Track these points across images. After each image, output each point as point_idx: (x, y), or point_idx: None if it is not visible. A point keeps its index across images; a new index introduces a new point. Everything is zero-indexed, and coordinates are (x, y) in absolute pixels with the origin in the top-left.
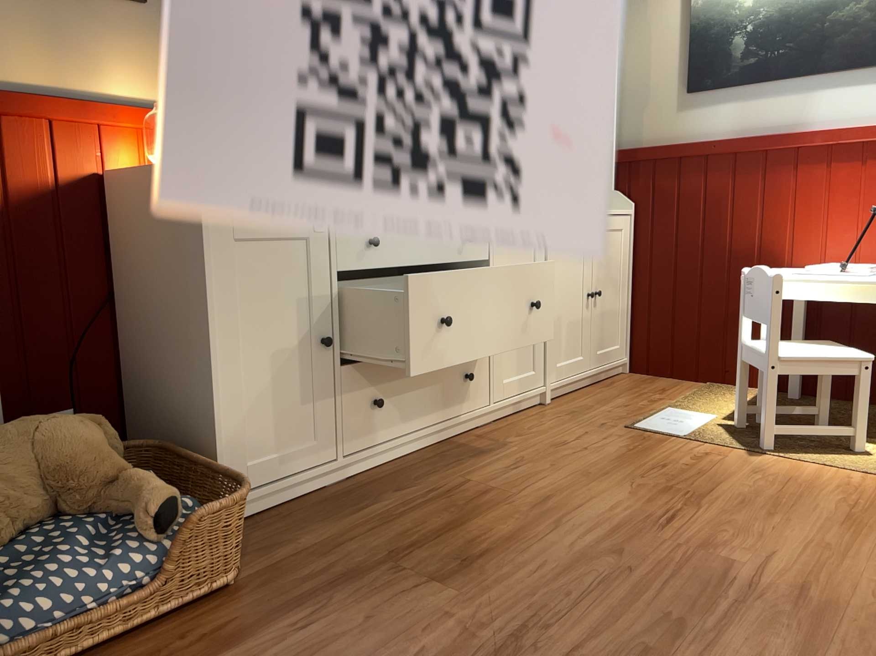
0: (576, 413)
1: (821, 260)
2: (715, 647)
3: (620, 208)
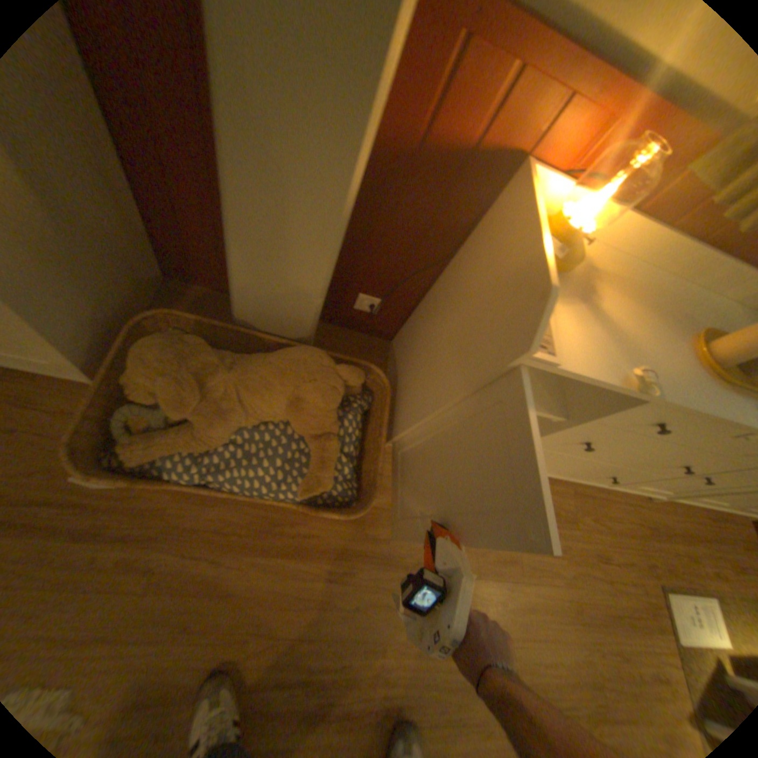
0: (656, 534)
1: None
2: None
3: None
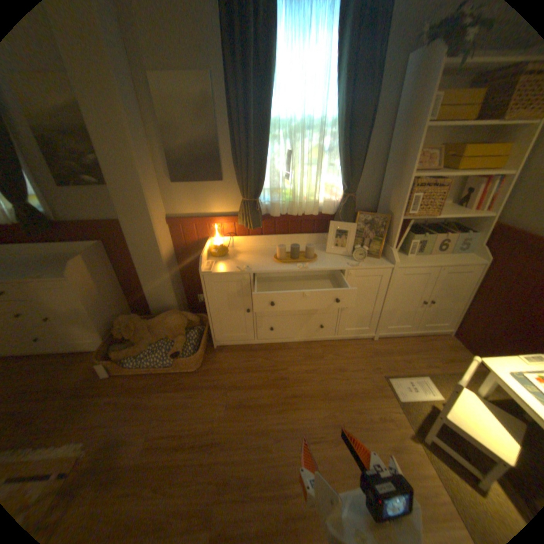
0: (379, 354)
1: None
2: (244, 502)
3: (482, 258)
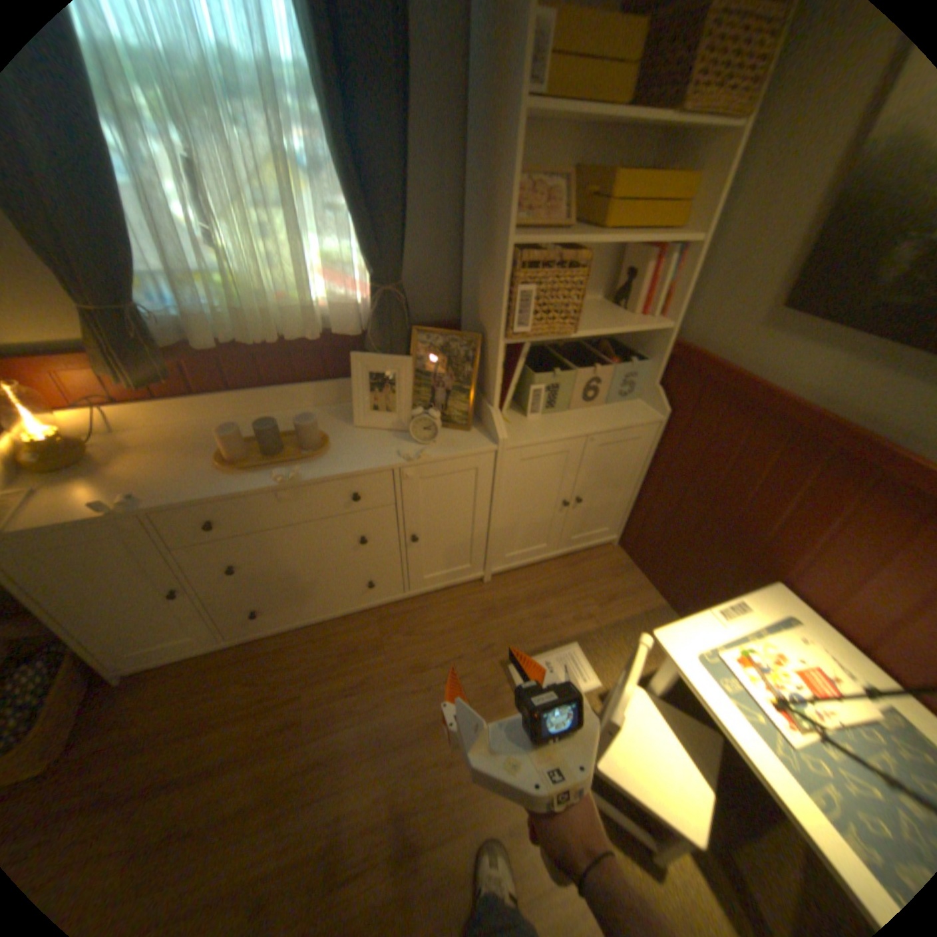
0: (491, 612)
1: (833, 612)
2: None
3: (654, 409)
